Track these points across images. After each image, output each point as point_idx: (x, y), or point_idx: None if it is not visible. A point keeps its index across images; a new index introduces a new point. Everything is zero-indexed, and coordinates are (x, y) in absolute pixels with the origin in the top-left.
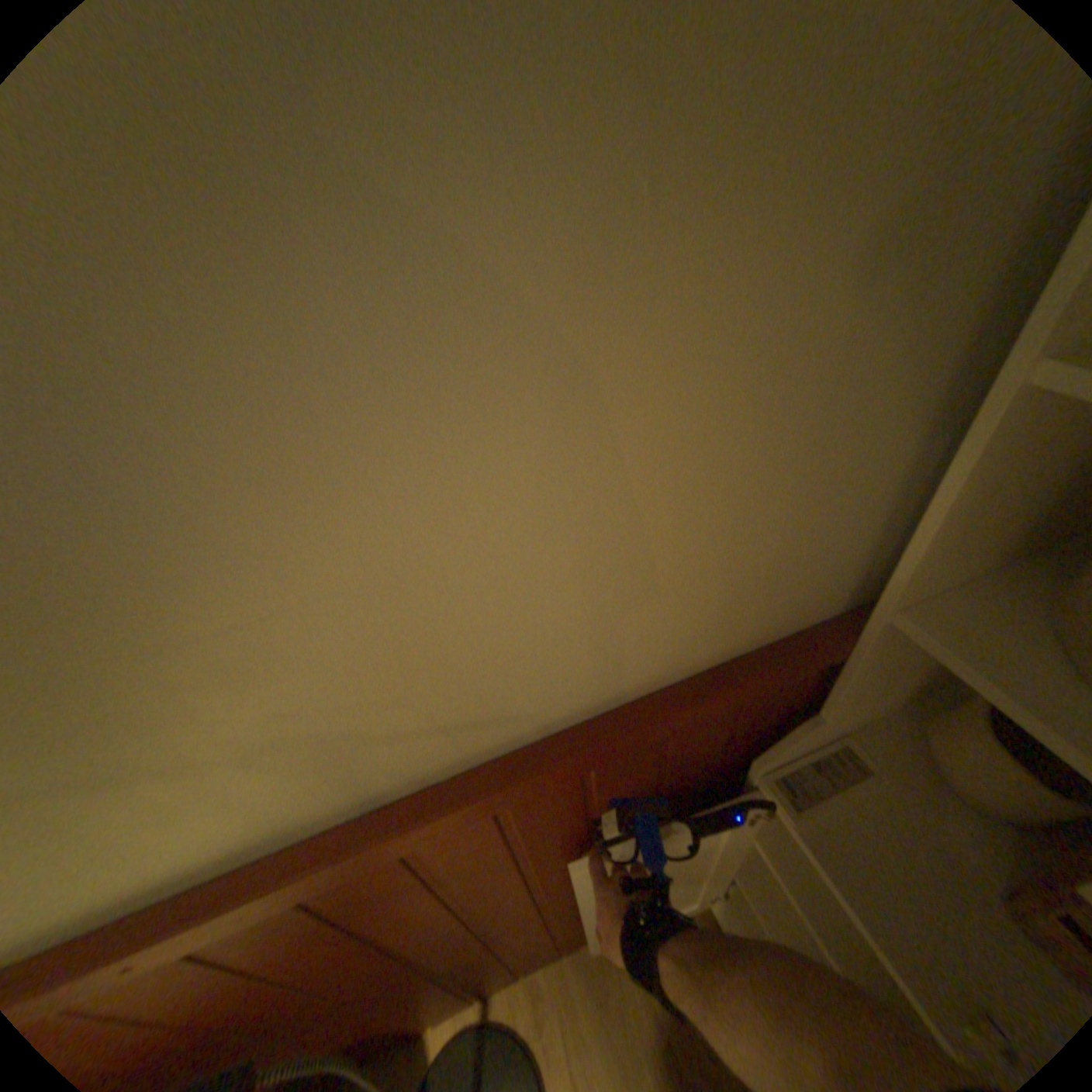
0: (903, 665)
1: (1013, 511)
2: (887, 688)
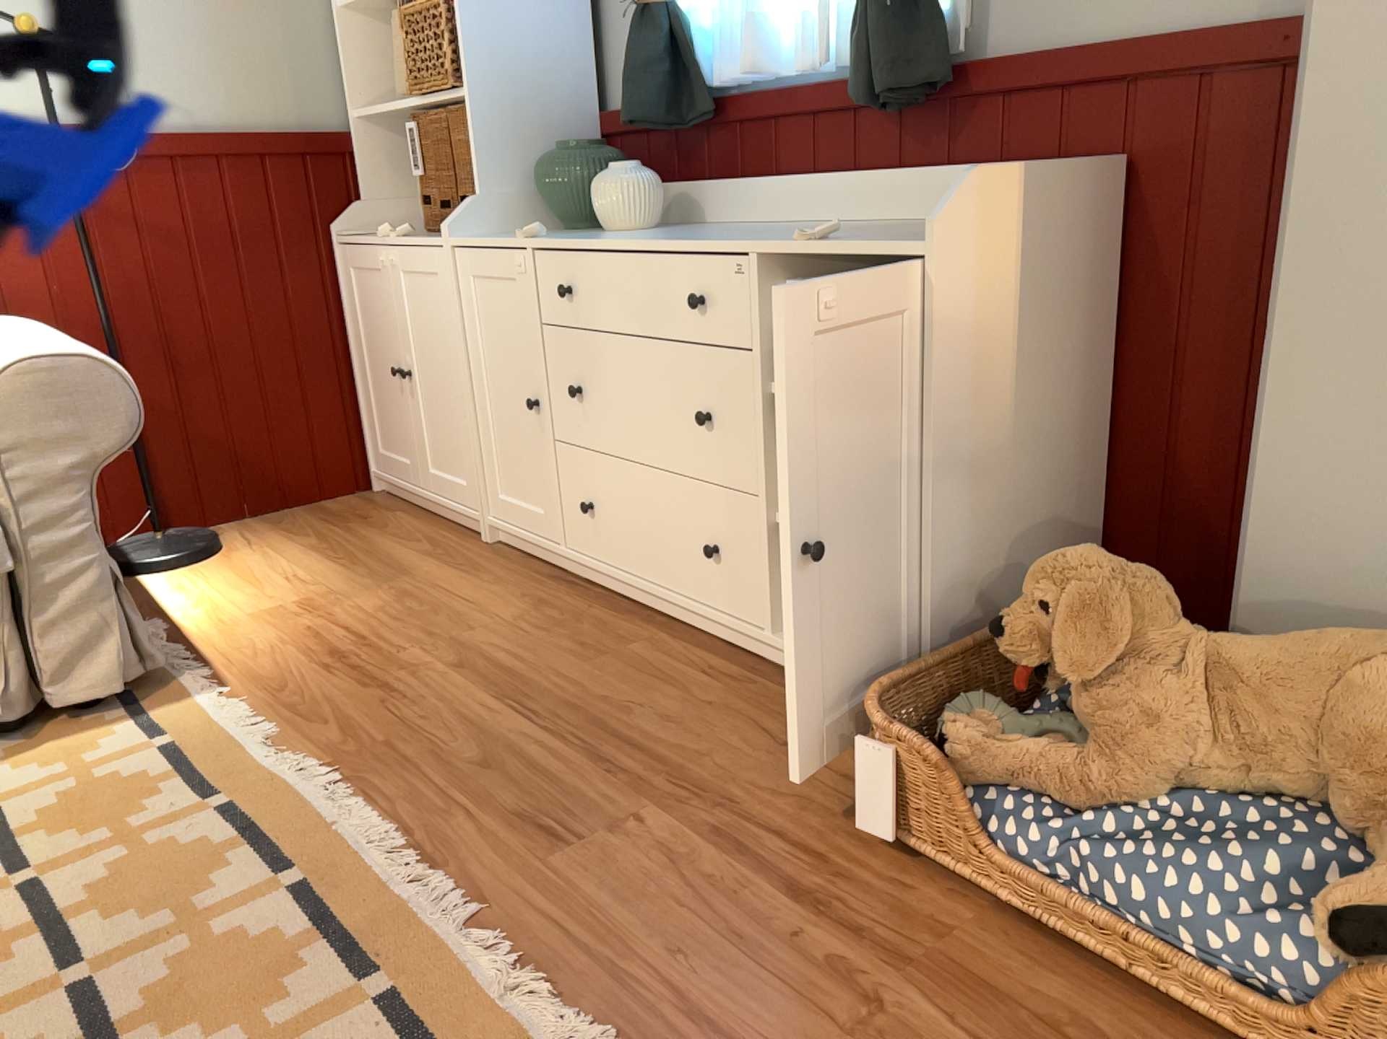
0: (382, 163)
1: (373, 71)
2: (383, 182)
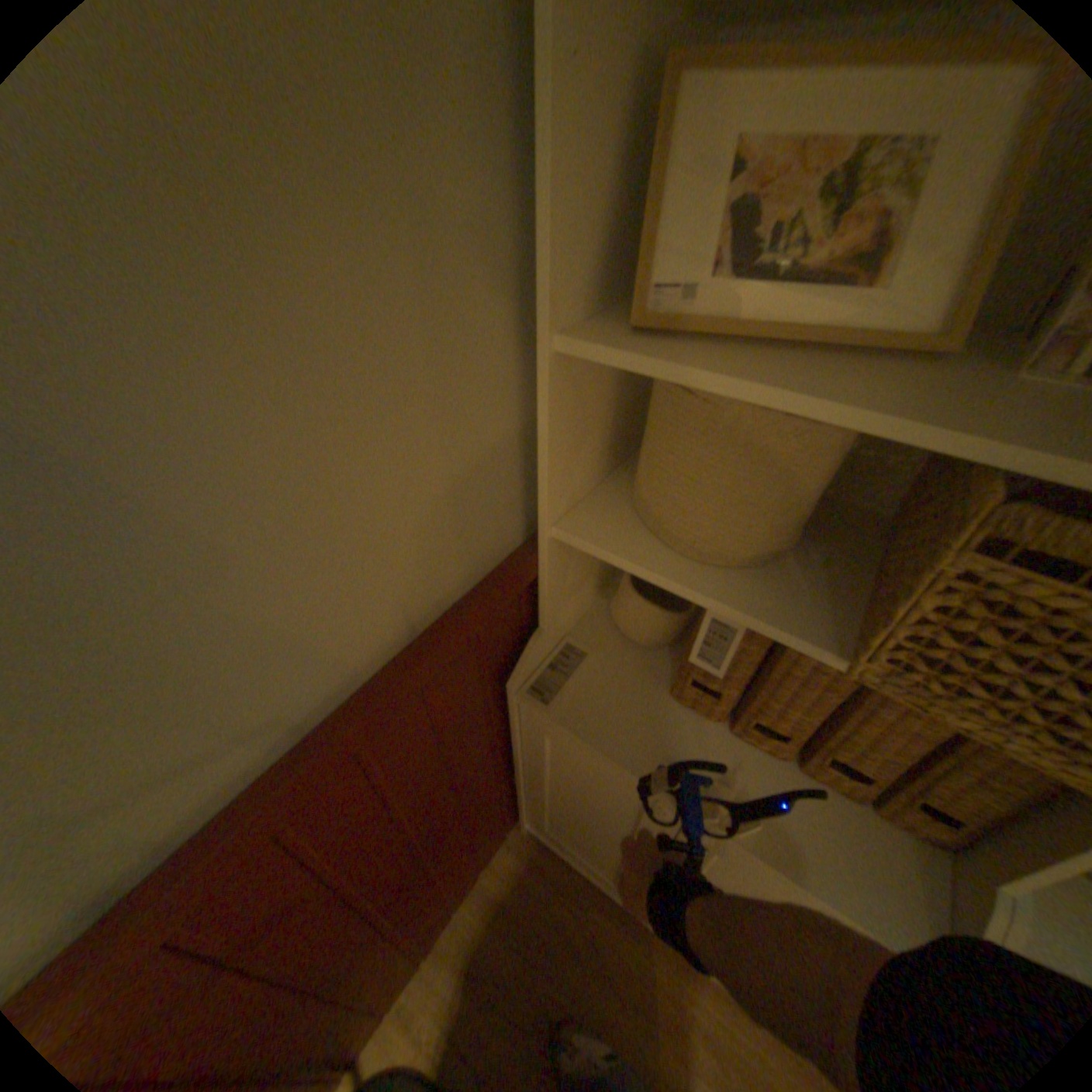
0: (574, 566)
1: (587, 438)
2: (572, 587)
